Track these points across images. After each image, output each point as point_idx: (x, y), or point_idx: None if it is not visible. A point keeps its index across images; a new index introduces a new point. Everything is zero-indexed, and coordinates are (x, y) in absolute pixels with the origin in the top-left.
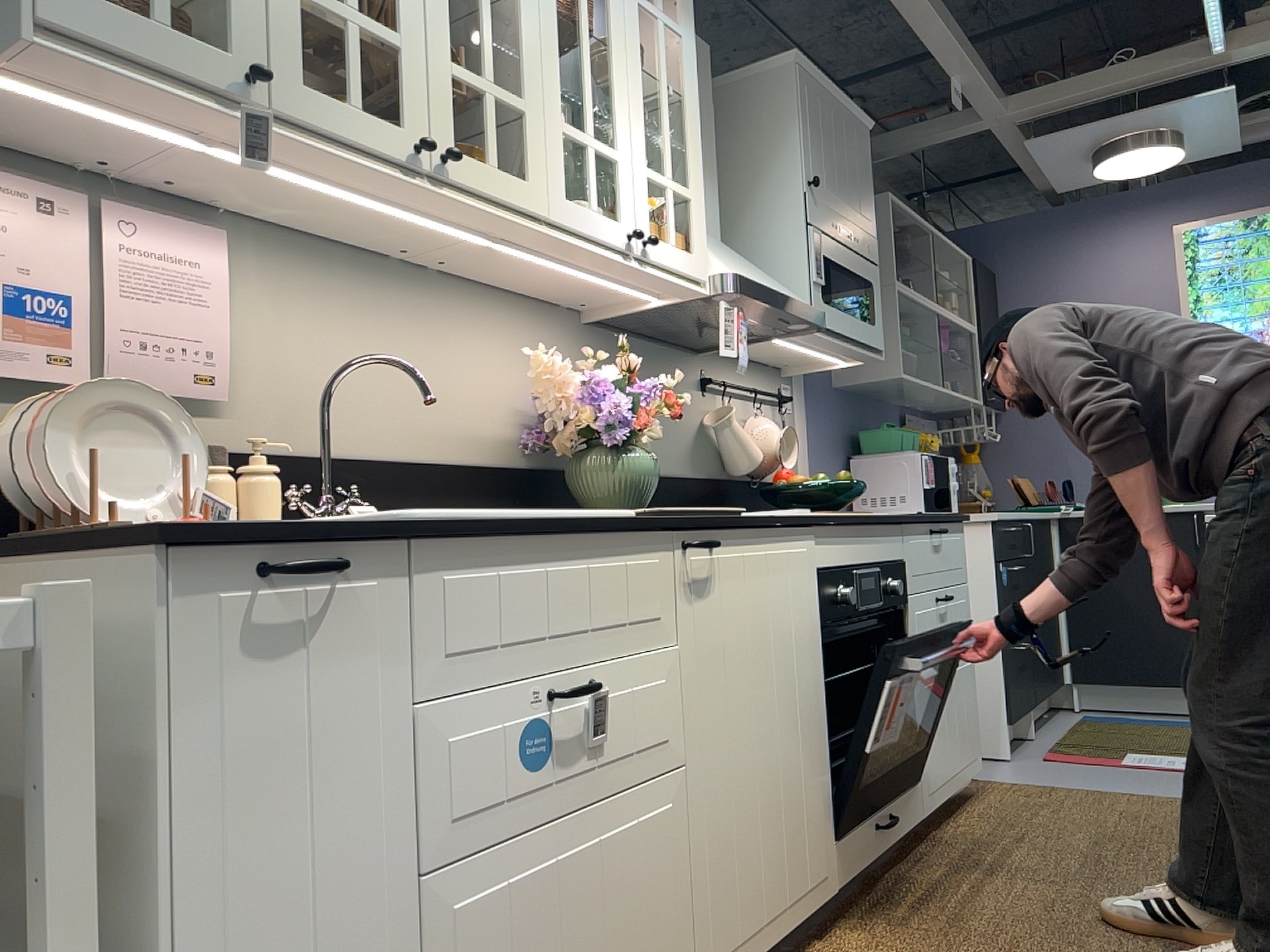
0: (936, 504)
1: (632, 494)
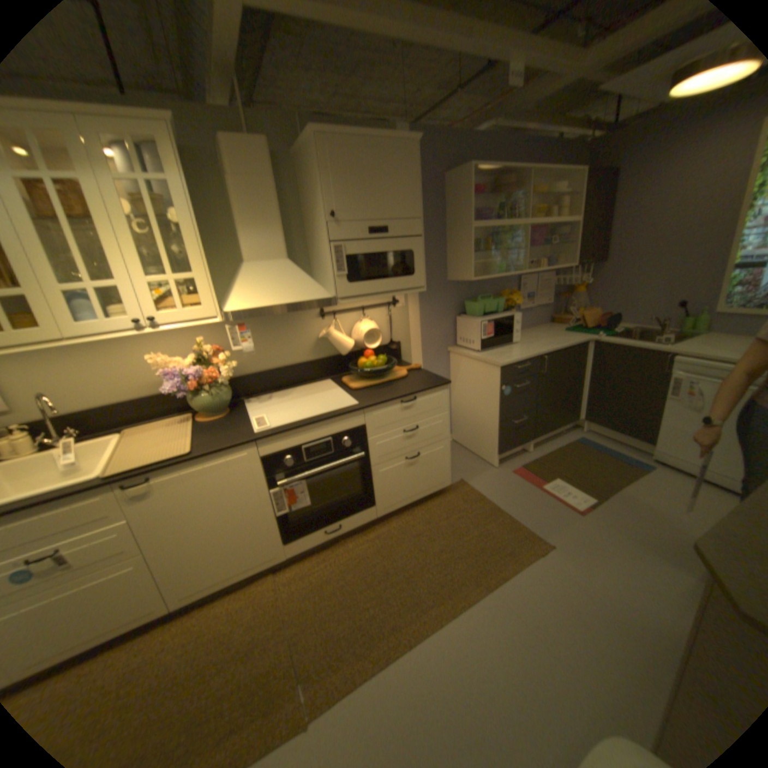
0: (492, 345)
1: (211, 409)
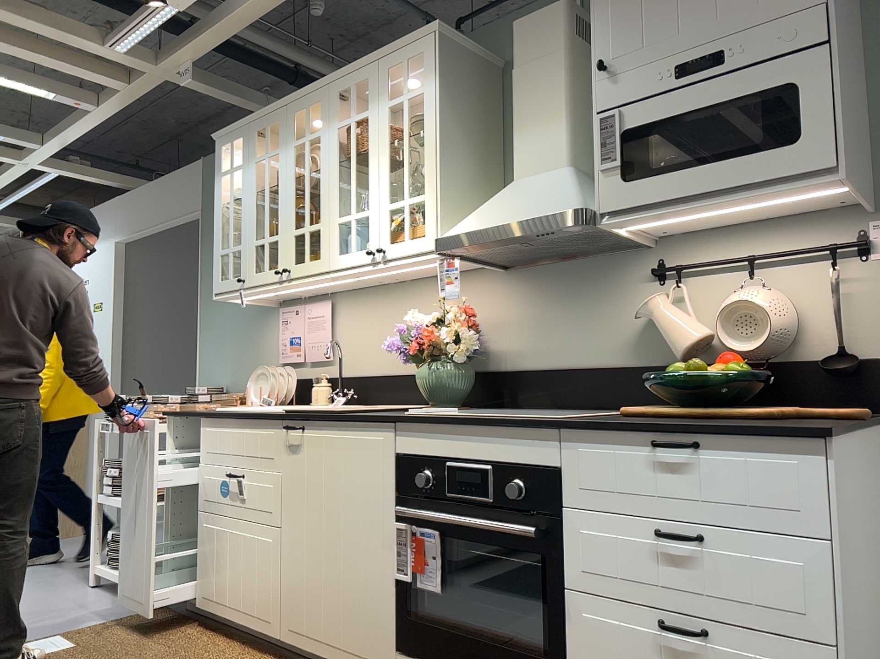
0: None
1: (431, 392)
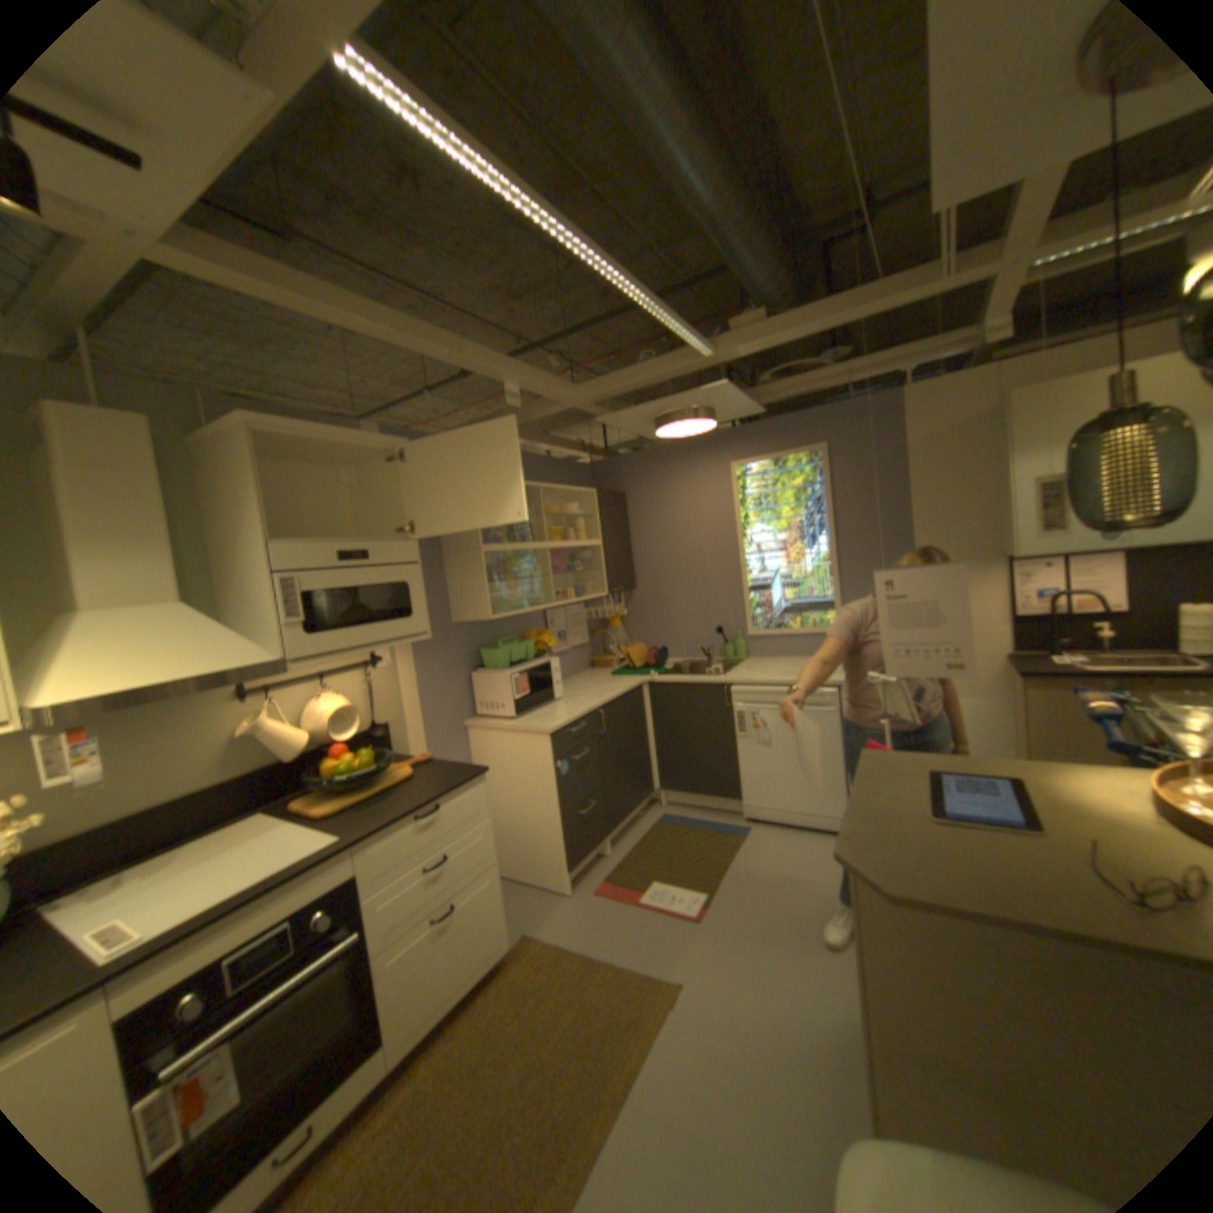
0: (529, 706)
1: None
